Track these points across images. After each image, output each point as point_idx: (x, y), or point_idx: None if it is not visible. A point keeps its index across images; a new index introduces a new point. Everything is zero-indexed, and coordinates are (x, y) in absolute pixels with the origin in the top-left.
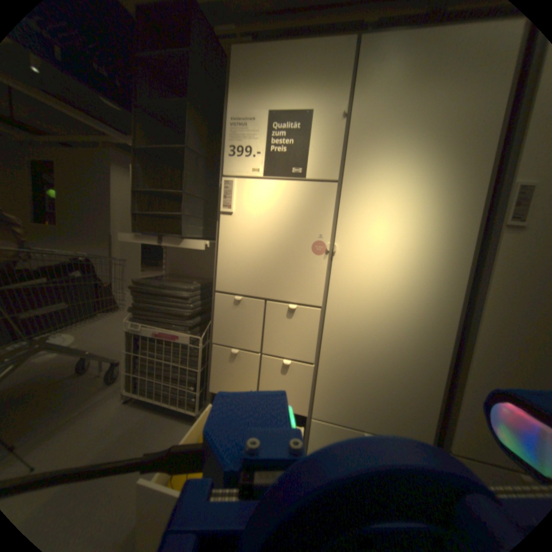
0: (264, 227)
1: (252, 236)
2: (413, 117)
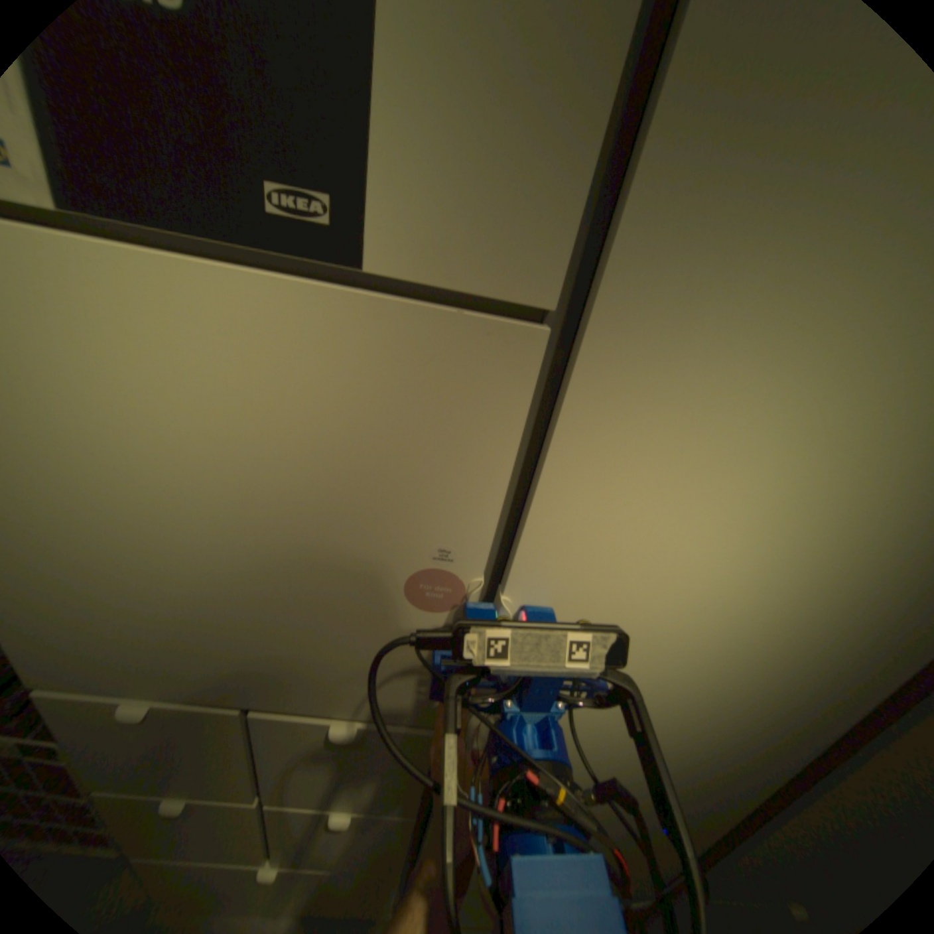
0: (166, 492)
1: (119, 523)
2: None
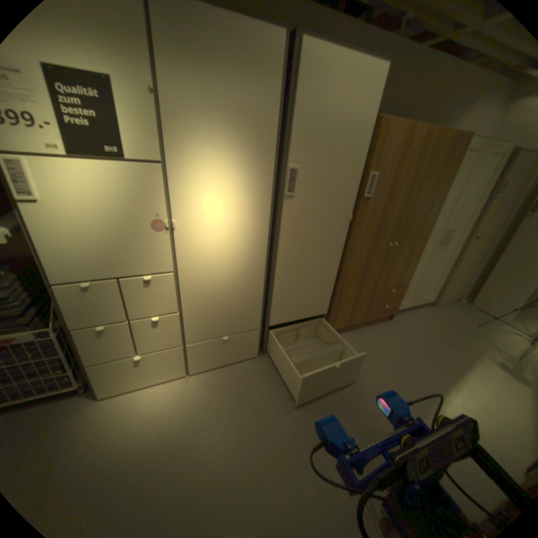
0: (91, 211)
1: (80, 222)
2: (218, 103)
